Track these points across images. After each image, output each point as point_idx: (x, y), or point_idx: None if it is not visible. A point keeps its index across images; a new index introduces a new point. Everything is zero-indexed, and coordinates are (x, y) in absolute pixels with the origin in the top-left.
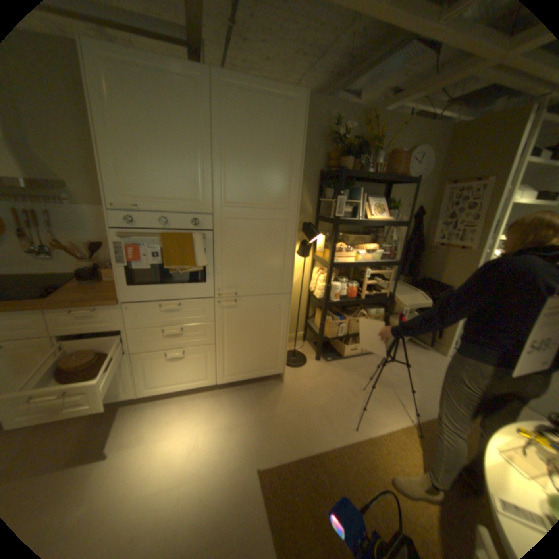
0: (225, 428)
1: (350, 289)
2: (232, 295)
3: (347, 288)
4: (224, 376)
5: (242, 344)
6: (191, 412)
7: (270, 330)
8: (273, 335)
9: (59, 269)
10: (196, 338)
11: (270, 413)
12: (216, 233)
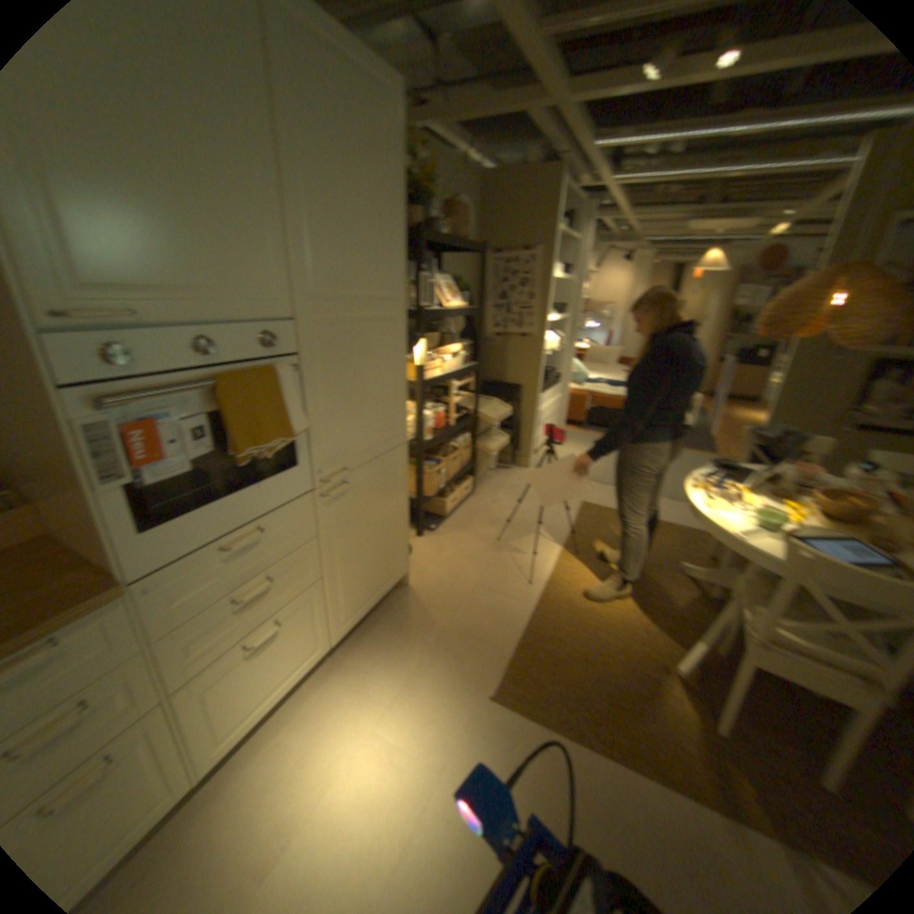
0: (397, 692)
1: (435, 417)
2: (342, 474)
3: (431, 416)
4: (338, 626)
5: (357, 554)
6: (319, 719)
7: (387, 512)
8: (391, 518)
9: None
10: (291, 582)
11: (431, 631)
12: (303, 357)
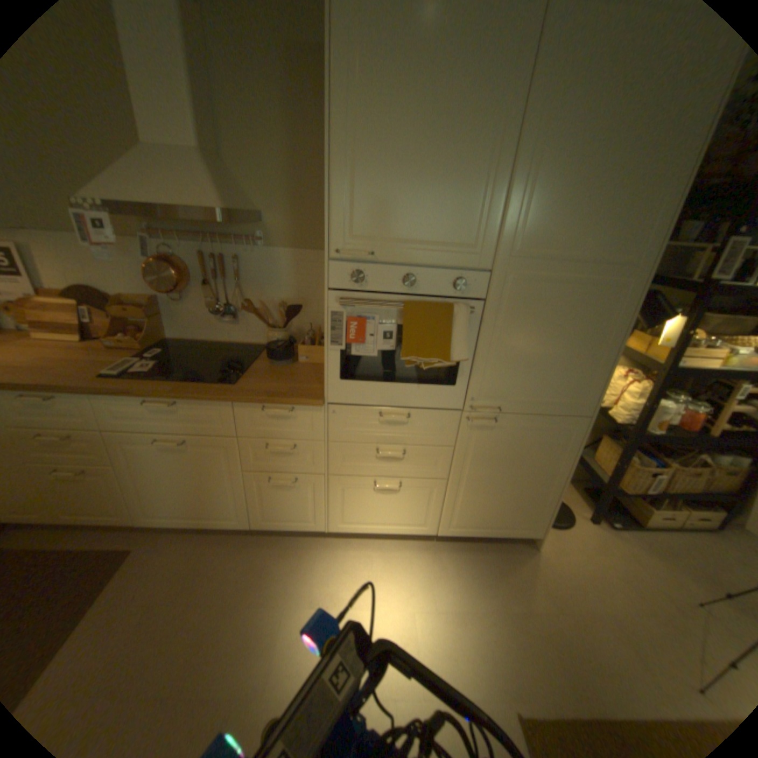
0: (454, 613)
1: (691, 415)
2: (494, 411)
3: (686, 413)
4: (451, 526)
5: (490, 485)
6: (399, 570)
7: (541, 471)
8: (544, 479)
9: (244, 337)
10: (422, 466)
11: (526, 606)
12: (491, 304)
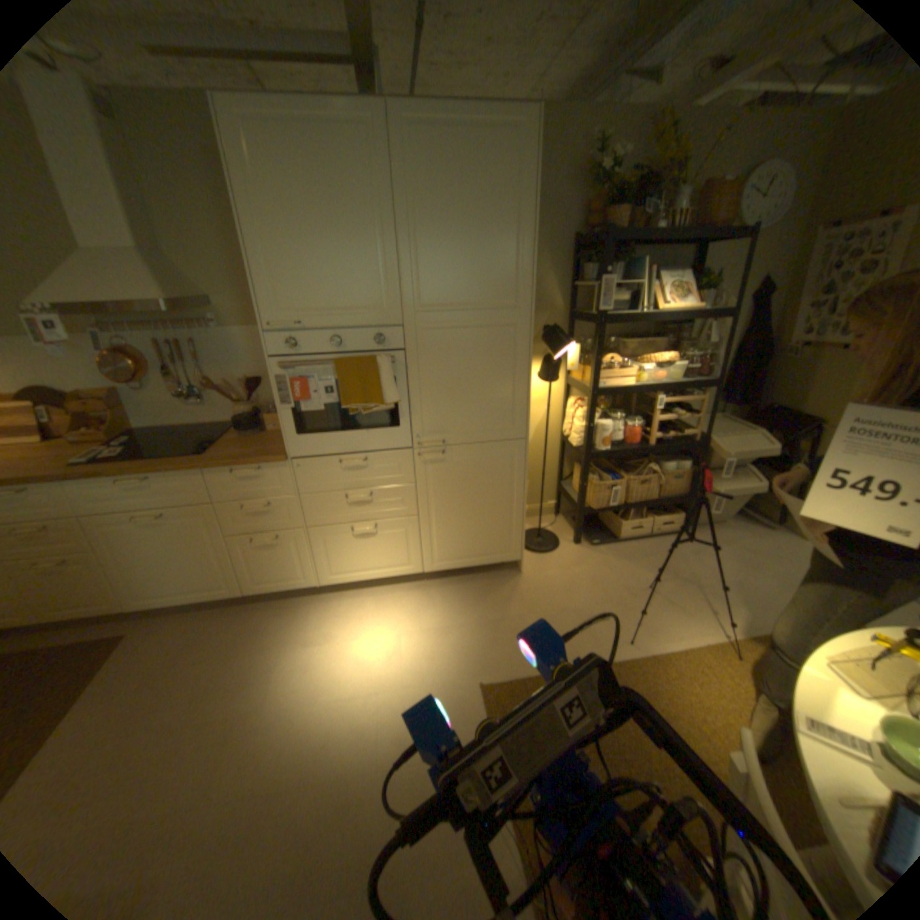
0: (436, 629)
1: (628, 430)
2: (437, 444)
3: (624, 428)
4: (433, 561)
5: (456, 515)
6: (389, 608)
7: (497, 495)
8: (502, 502)
9: (211, 417)
10: (391, 506)
11: (500, 614)
12: (409, 353)
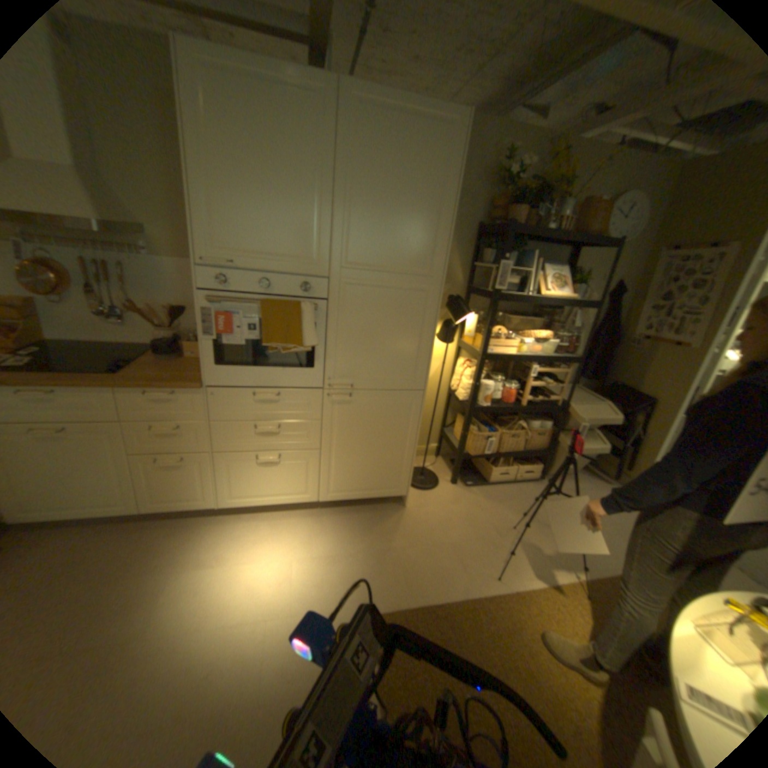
0: (327, 557)
1: (507, 391)
2: (347, 387)
3: (503, 389)
4: (330, 492)
5: (356, 452)
6: (284, 533)
7: (394, 437)
8: (397, 444)
9: (132, 337)
10: (297, 439)
11: (386, 545)
12: (332, 303)
